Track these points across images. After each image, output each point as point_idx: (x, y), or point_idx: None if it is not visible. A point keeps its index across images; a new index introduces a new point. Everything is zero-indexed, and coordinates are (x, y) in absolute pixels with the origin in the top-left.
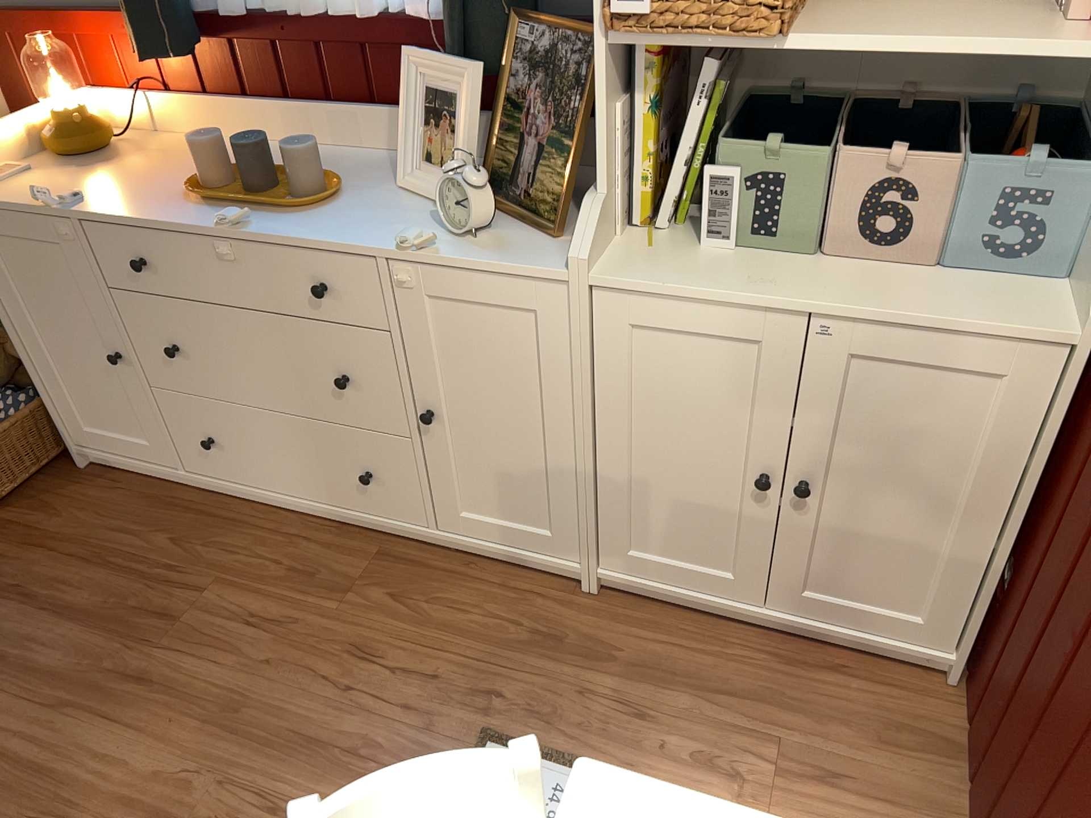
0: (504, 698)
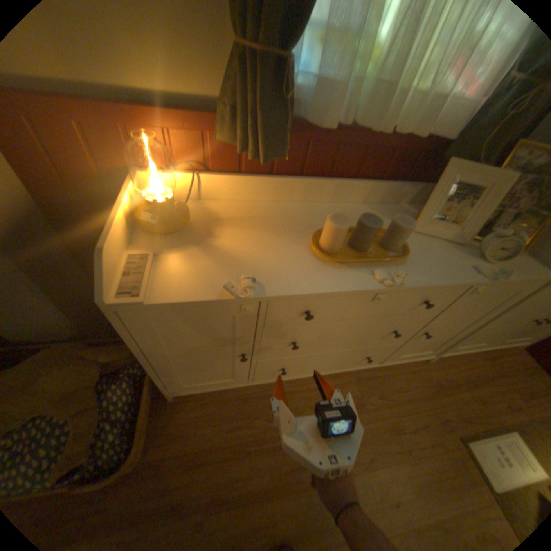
0: (453, 424)
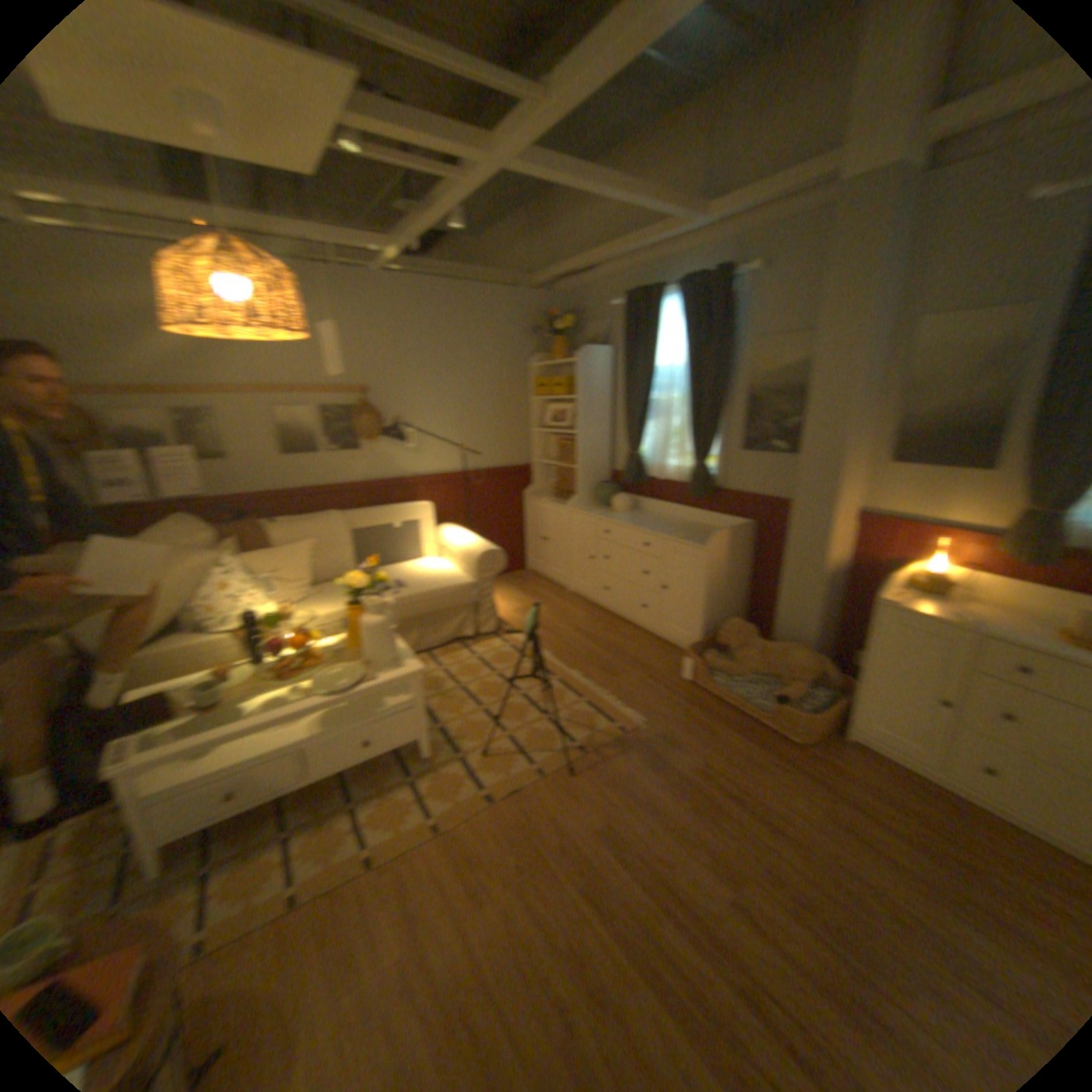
0: None
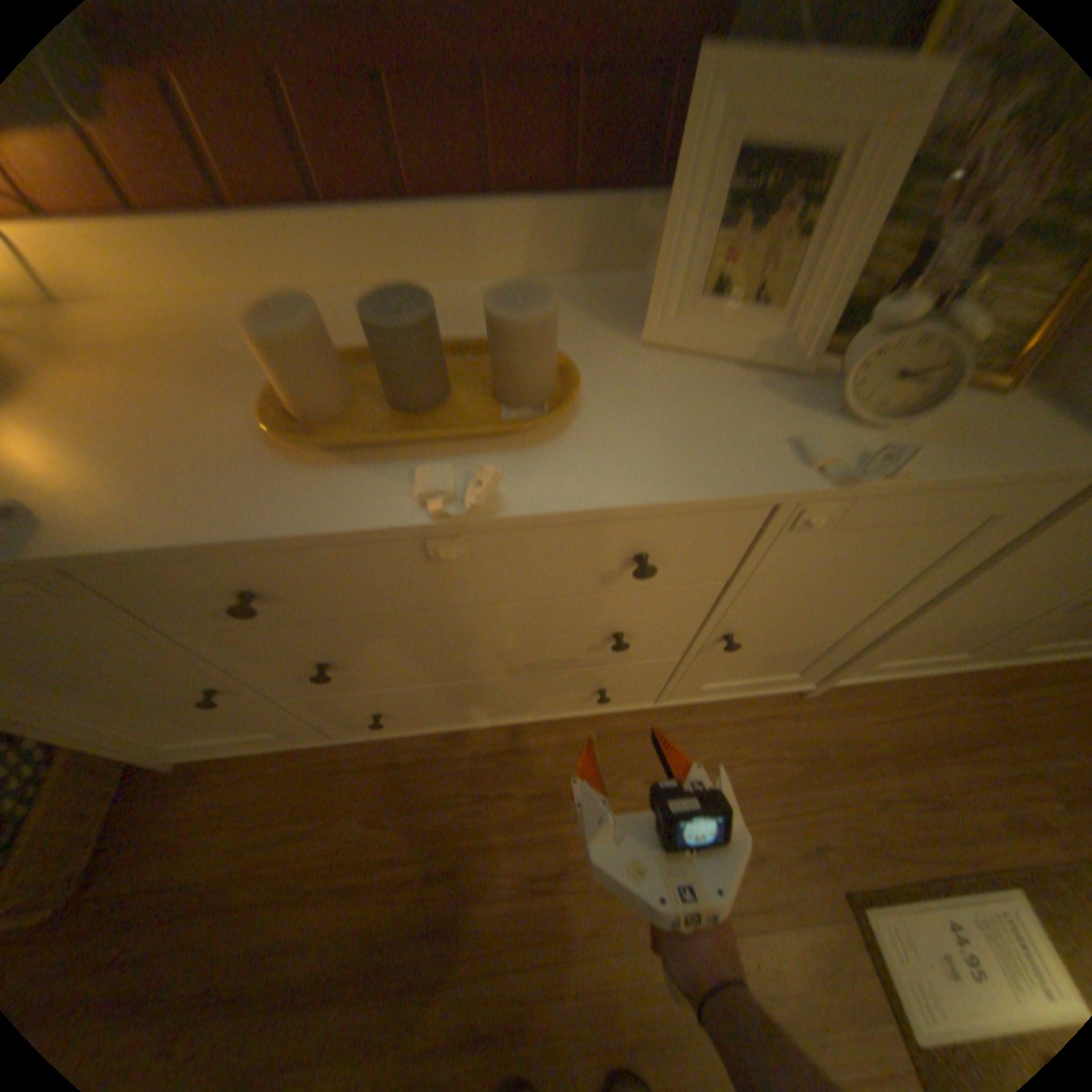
0: (838, 858)
